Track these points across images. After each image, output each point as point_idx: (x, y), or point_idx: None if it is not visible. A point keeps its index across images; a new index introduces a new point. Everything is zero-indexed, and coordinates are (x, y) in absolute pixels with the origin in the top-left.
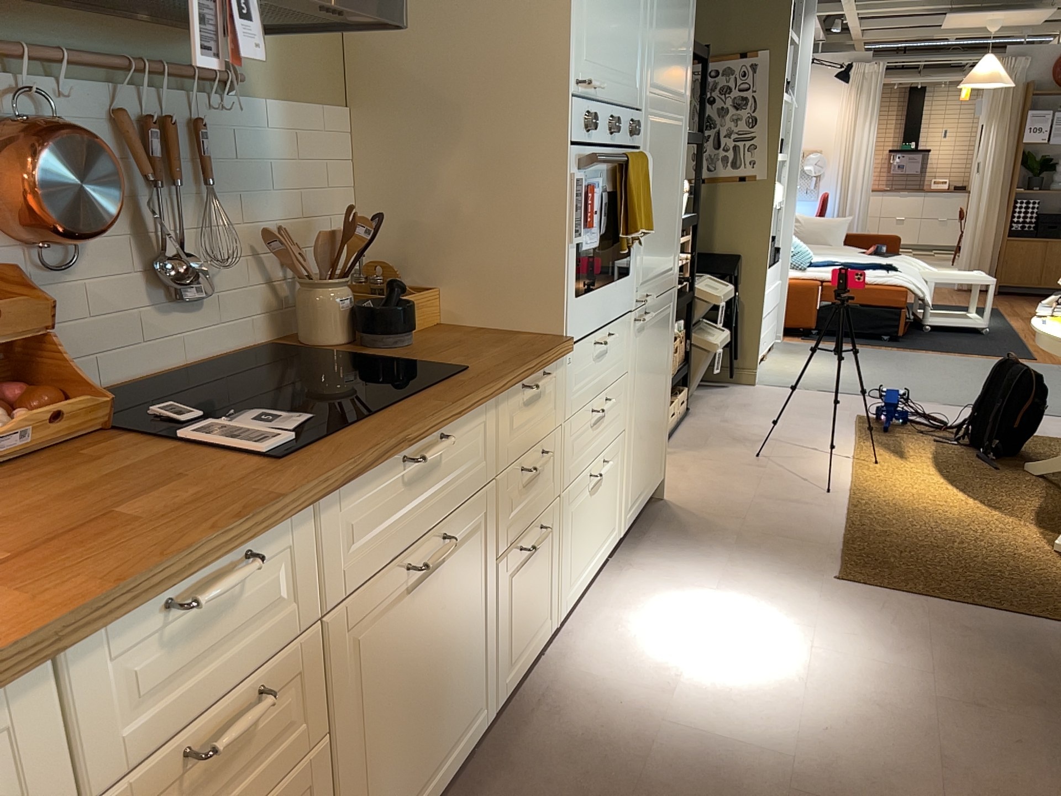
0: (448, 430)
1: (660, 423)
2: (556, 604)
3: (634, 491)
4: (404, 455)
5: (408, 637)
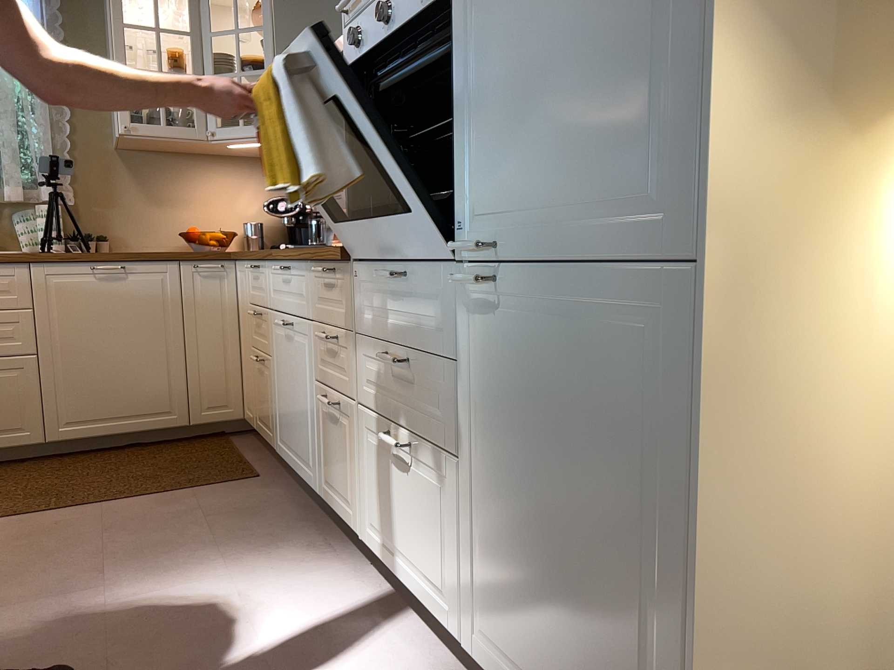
0: (292, 267)
1: (623, 638)
2: (360, 515)
3: (496, 625)
4: (281, 265)
5: (285, 358)
